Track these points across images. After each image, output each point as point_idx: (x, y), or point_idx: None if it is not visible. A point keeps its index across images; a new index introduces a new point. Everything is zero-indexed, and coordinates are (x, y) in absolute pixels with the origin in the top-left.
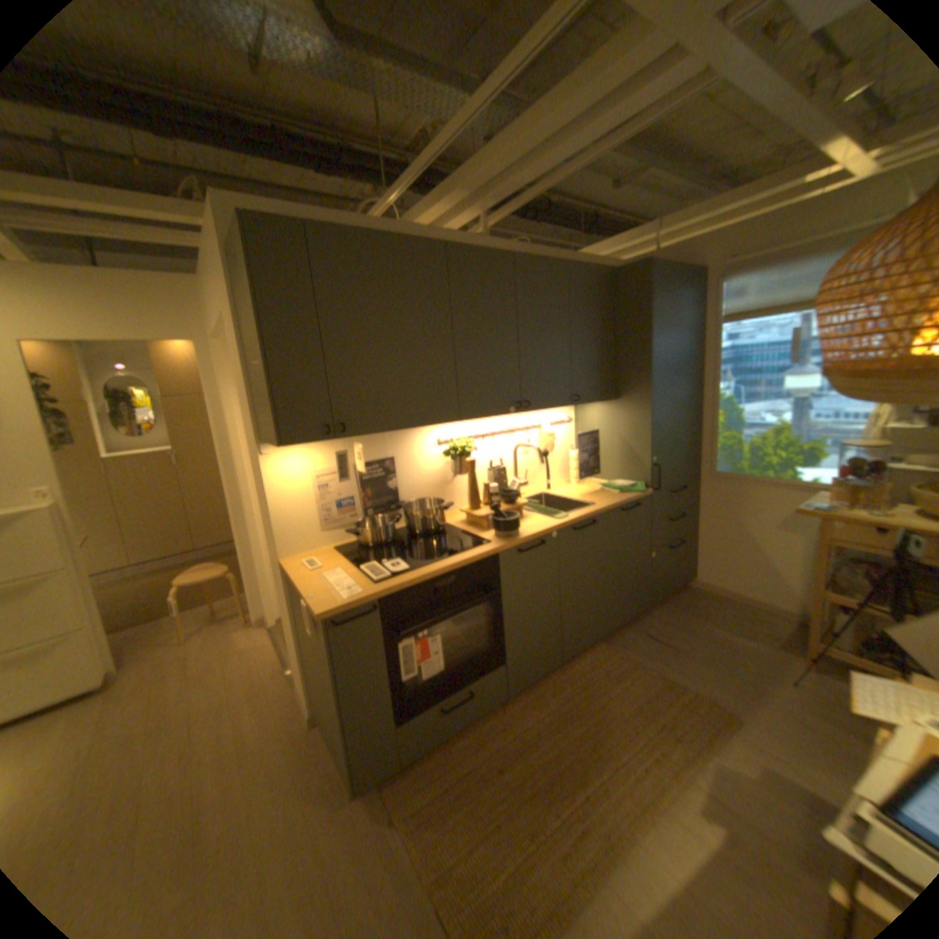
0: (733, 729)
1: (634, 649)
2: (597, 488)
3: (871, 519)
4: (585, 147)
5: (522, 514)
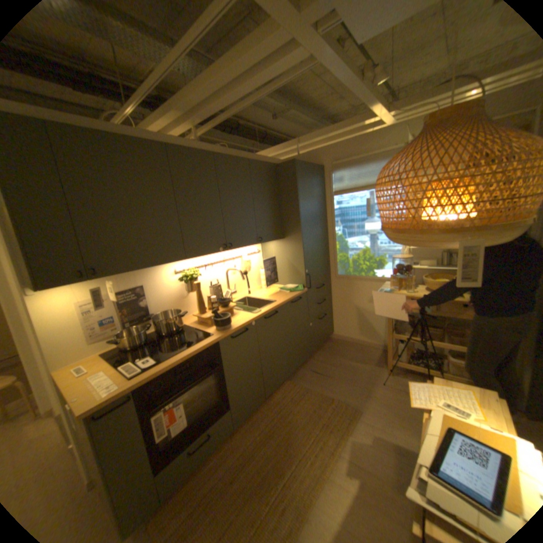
0: (357, 417)
1: (304, 381)
2: (277, 290)
3: (408, 294)
4: (250, 92)
5: (233, 312)
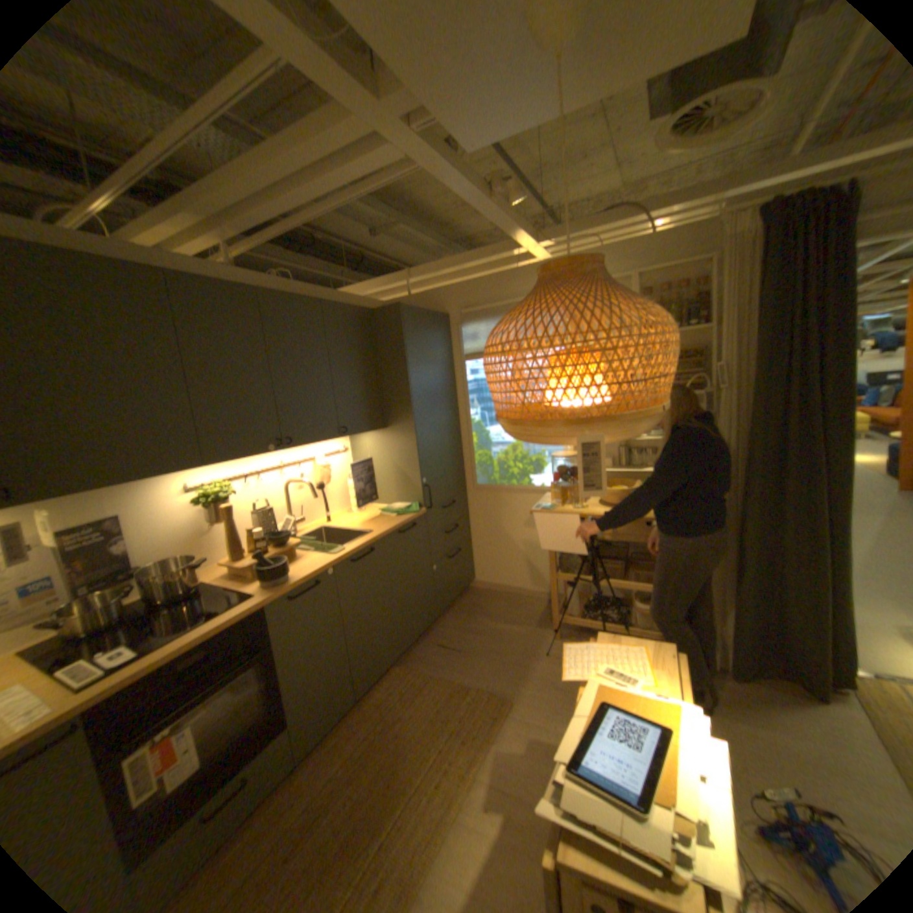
0: (505, 712)
1: (425, 663)
2: (377, 514)
3: (574, 511)
4: (317, 199)
5: (297, 554)
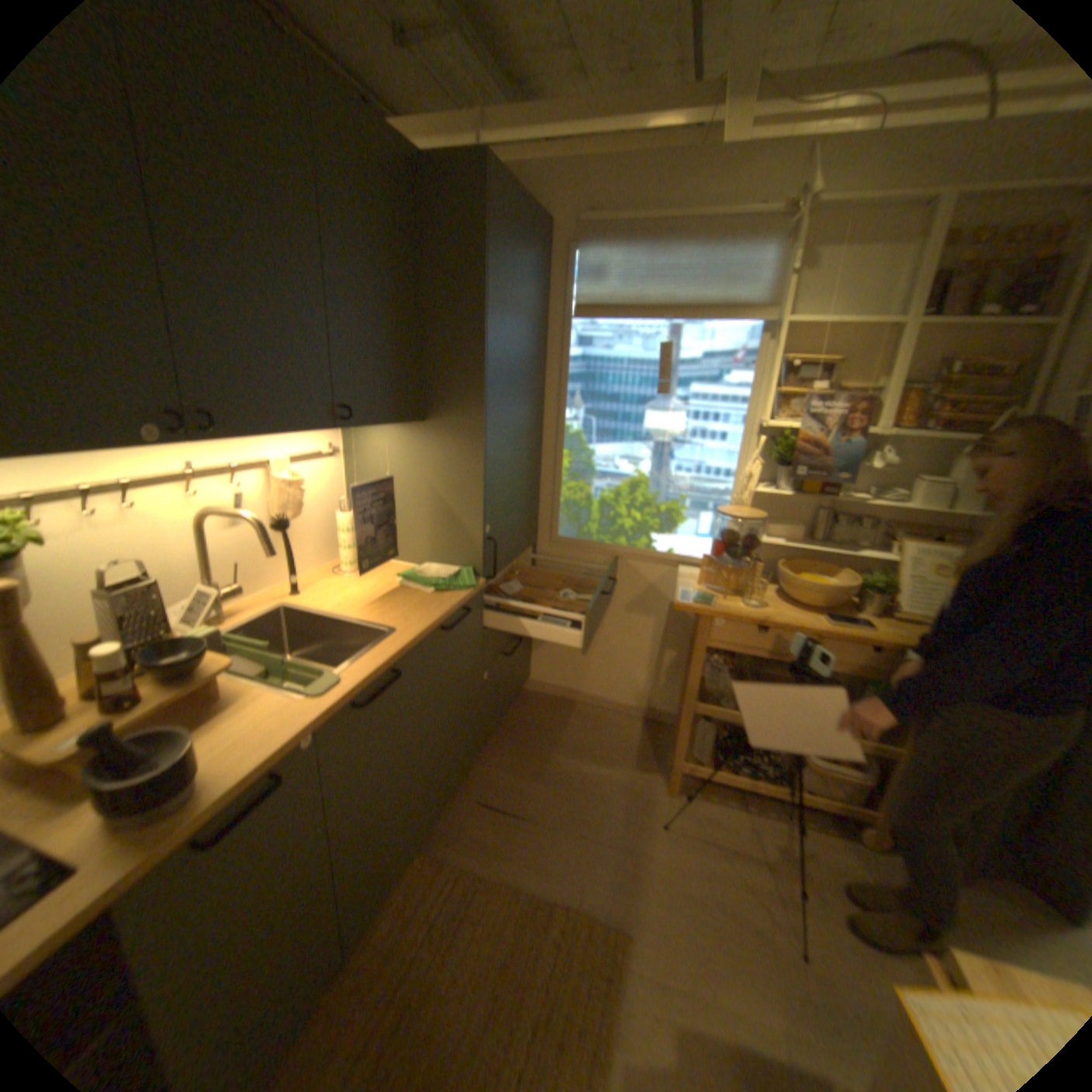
0: (625, 963)
1: (465, 845)
2: (394, 584)
3: (752, 613)
4: None
5: (222, 690)
